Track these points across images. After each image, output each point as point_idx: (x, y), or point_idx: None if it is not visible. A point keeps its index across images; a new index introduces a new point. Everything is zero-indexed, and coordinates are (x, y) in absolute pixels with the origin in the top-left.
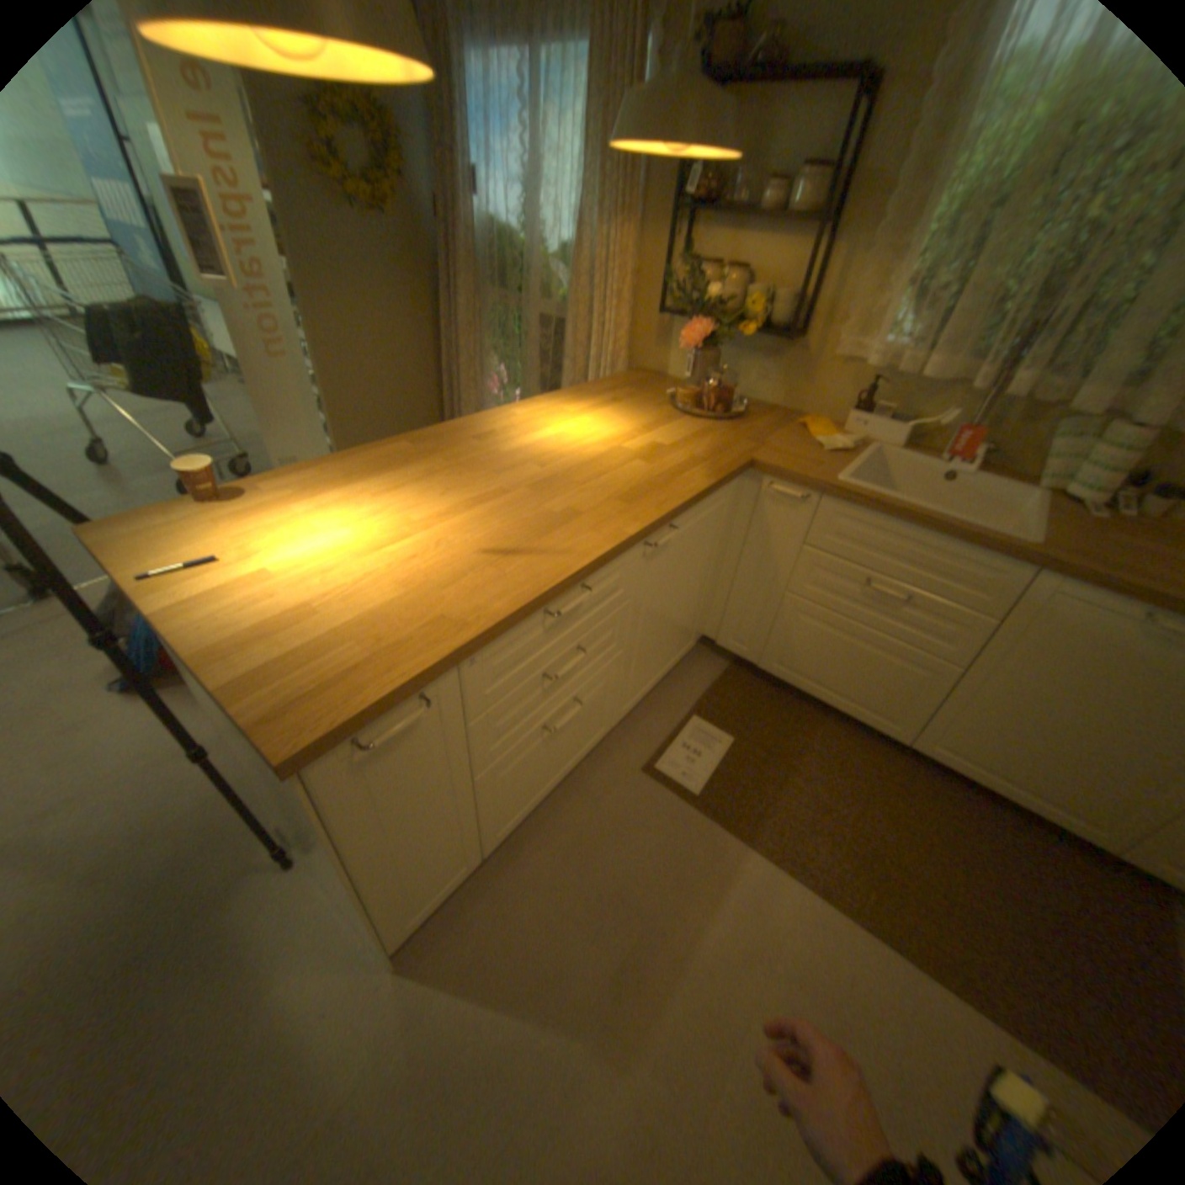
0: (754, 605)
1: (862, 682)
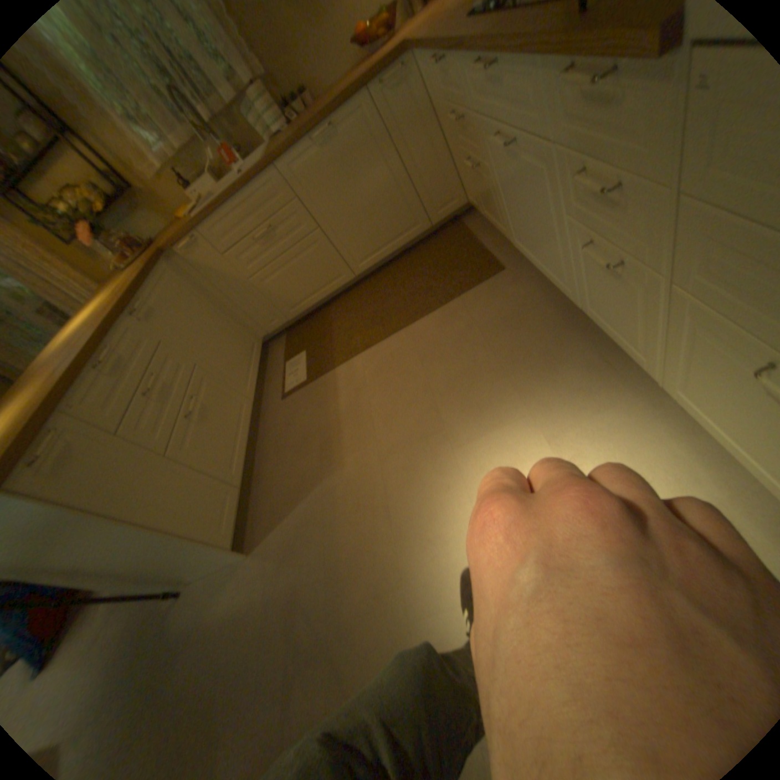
0: (252, 299)
1: (313, 275)
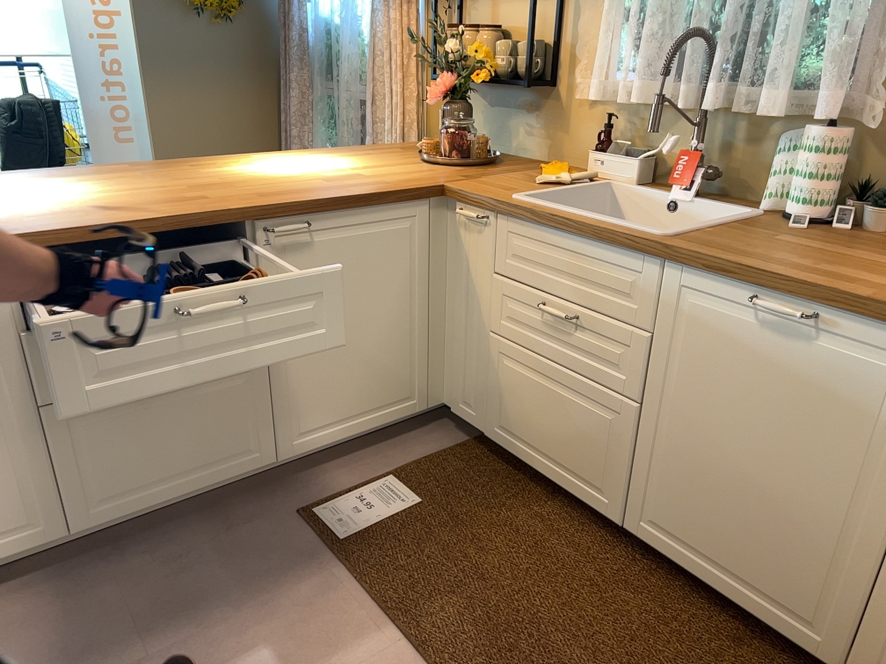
0: (471, 353)
1: (565, 437)
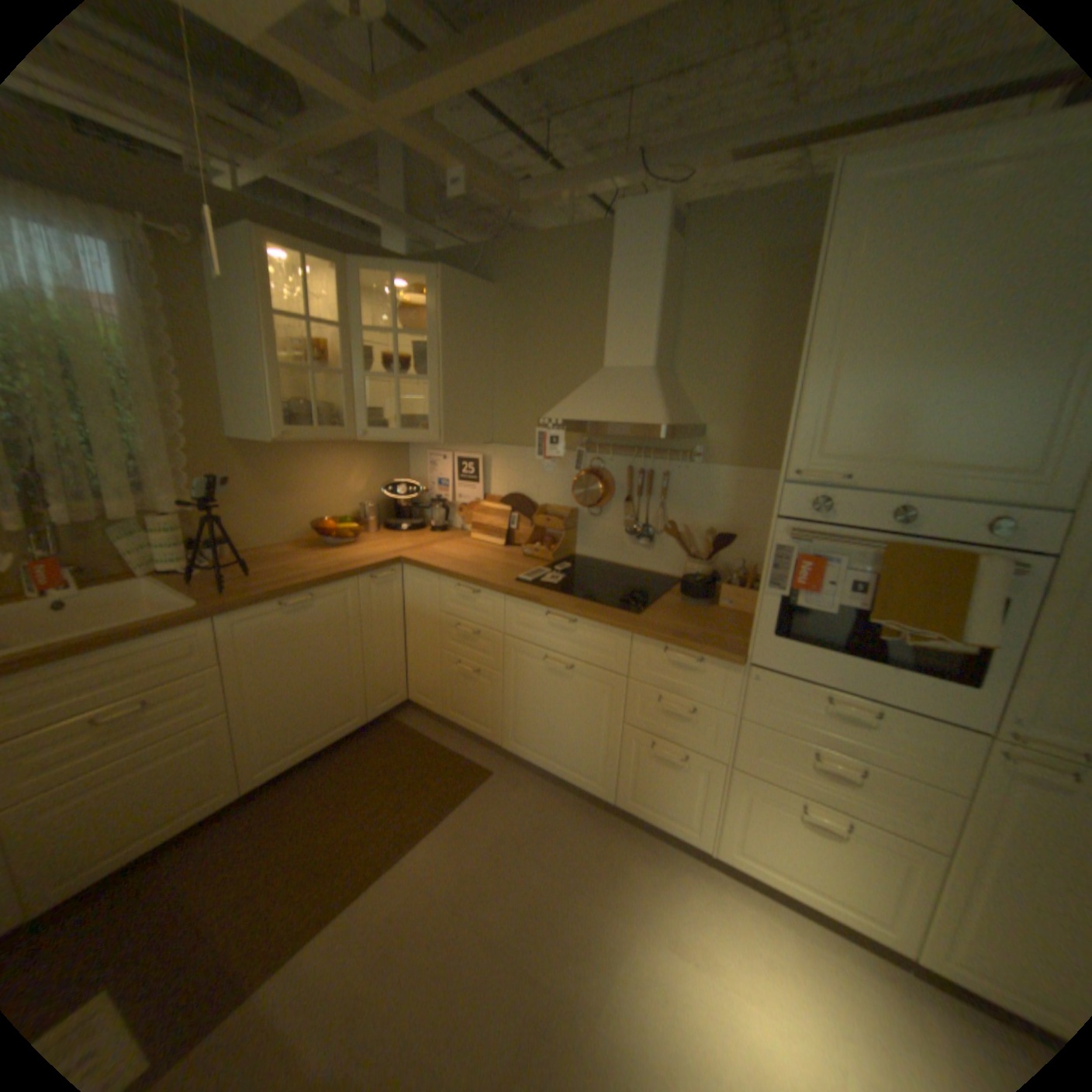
0: None
1: (162, 799)
